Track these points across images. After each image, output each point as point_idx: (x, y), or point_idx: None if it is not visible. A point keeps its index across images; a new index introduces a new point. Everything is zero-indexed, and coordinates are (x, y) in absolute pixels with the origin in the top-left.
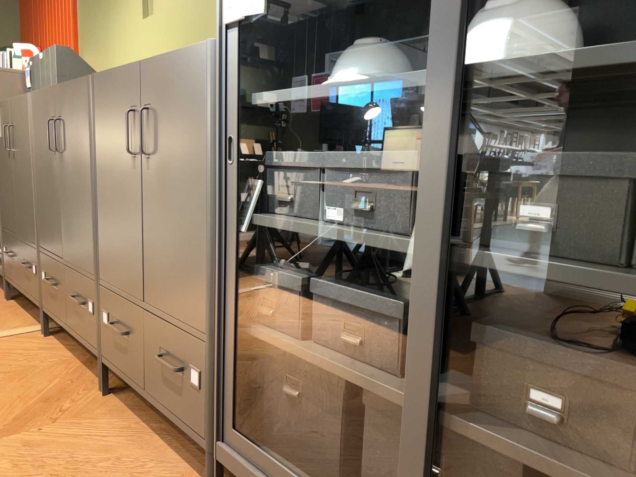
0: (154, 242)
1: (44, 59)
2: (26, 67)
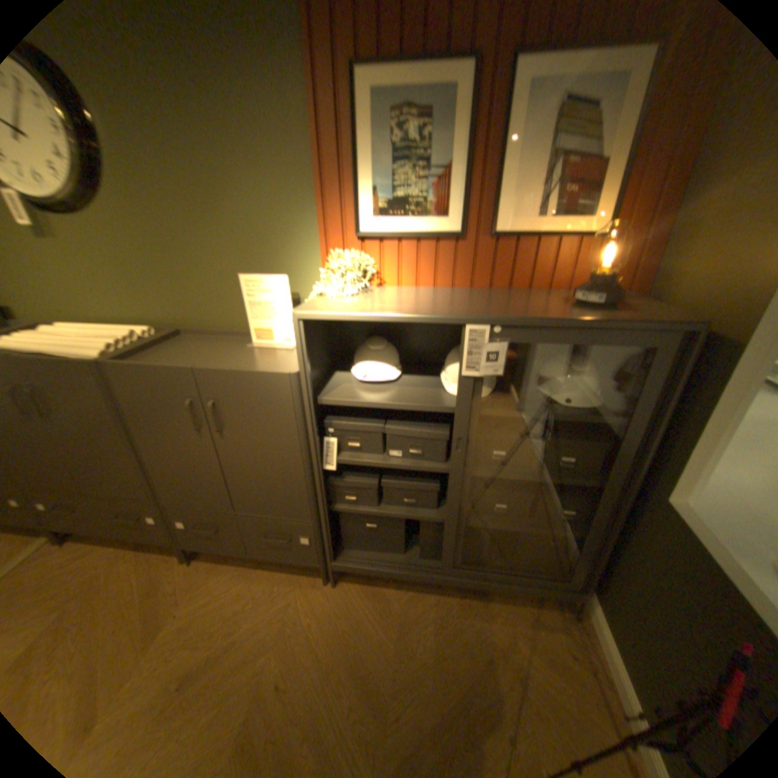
0: (241, 480)
1: None
2: None
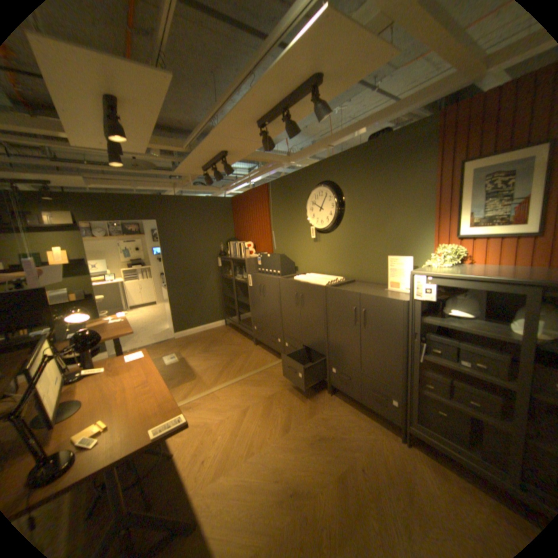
0: (369, 353)
1: (270, 257)
2: (257, 256)
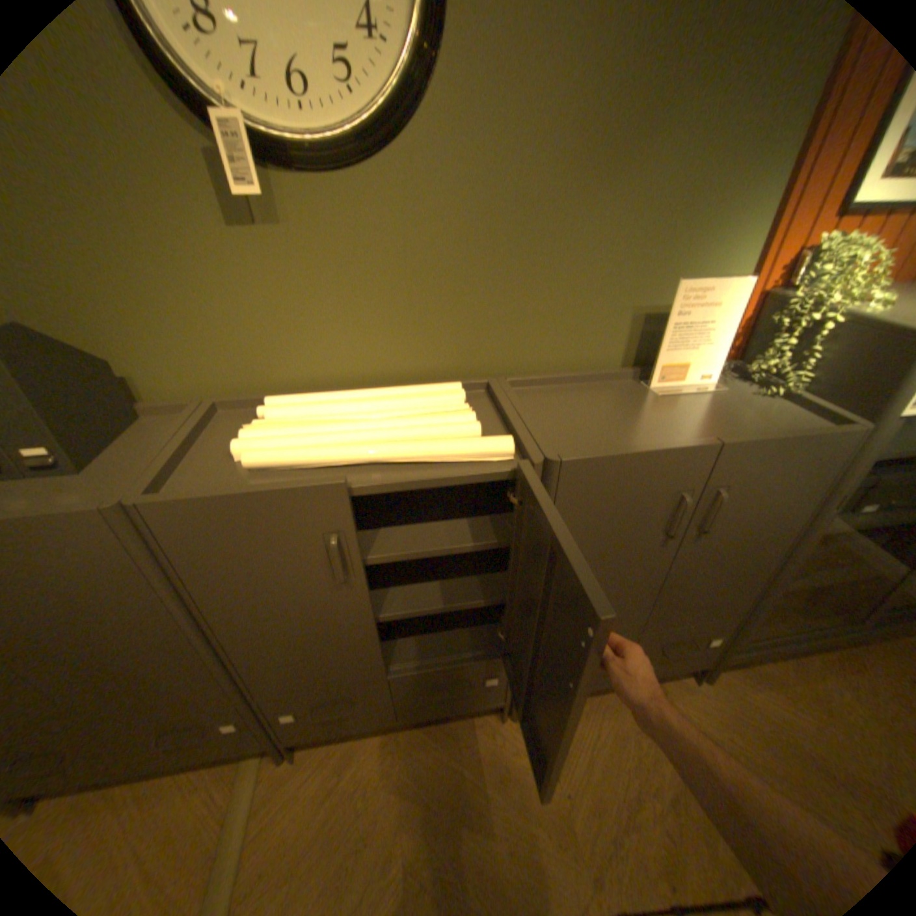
0: (685, 590)
1: None
2: None
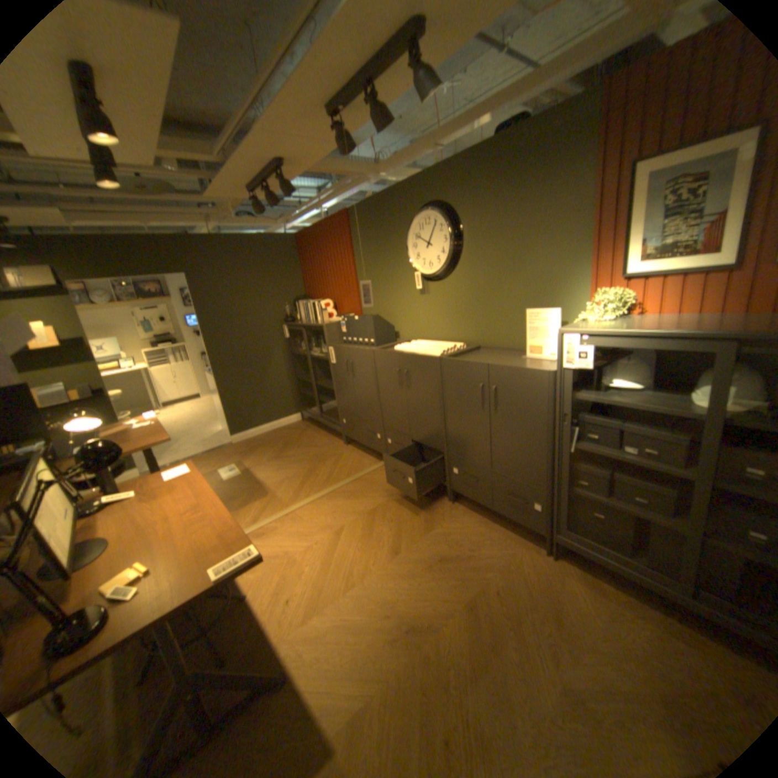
0: (502, 445)
1: (359, 319)
2: (339, 319)
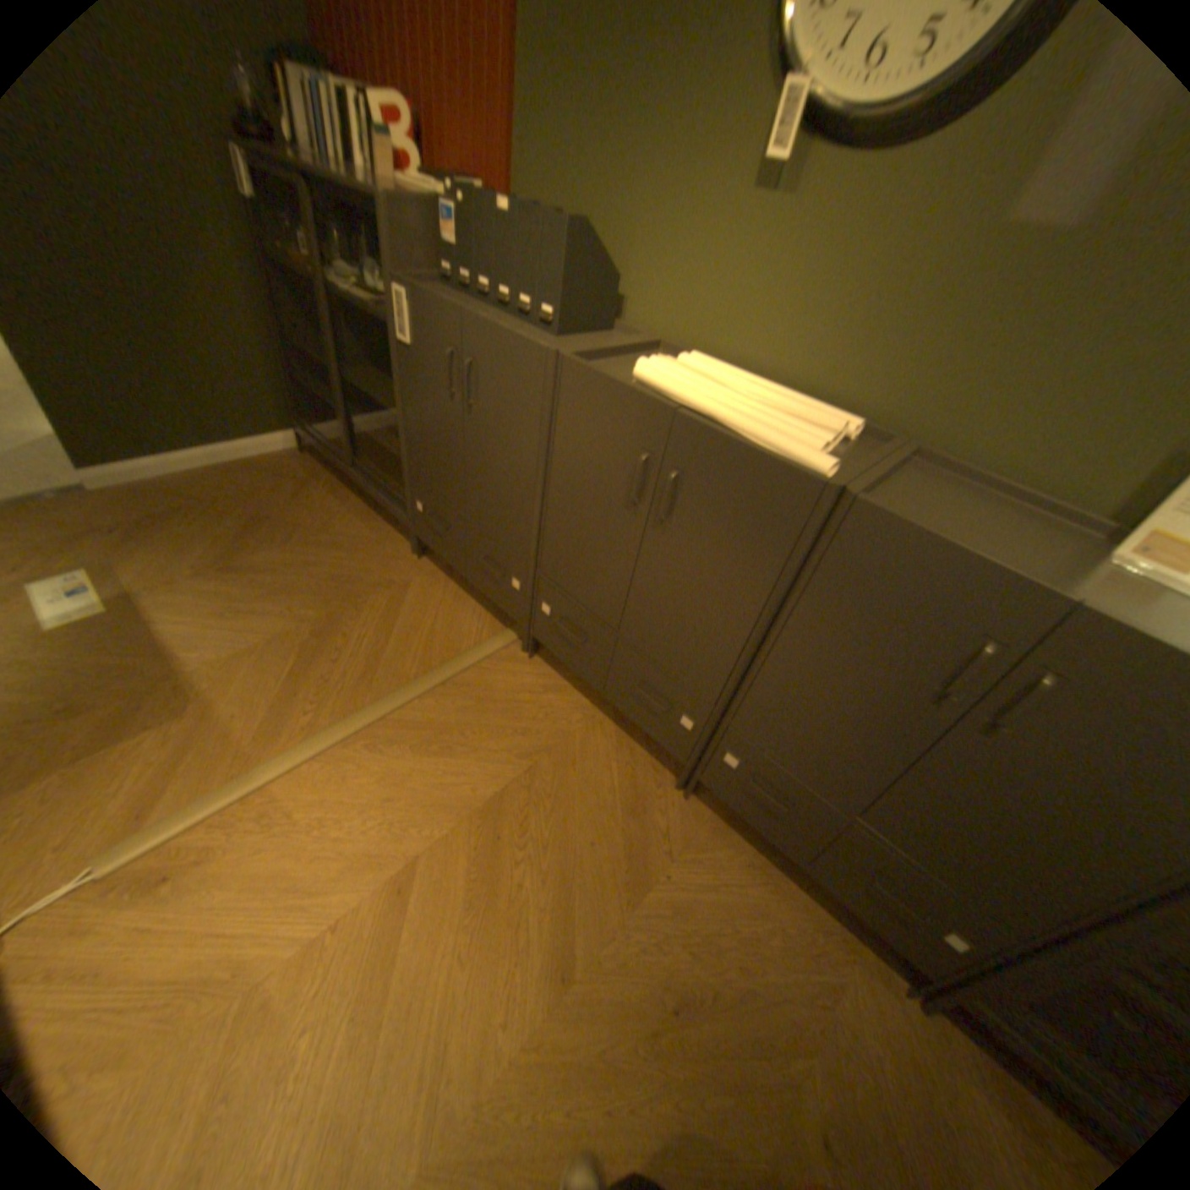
0: (939, 801)
1: (512, 214)
2: (436, 191)
